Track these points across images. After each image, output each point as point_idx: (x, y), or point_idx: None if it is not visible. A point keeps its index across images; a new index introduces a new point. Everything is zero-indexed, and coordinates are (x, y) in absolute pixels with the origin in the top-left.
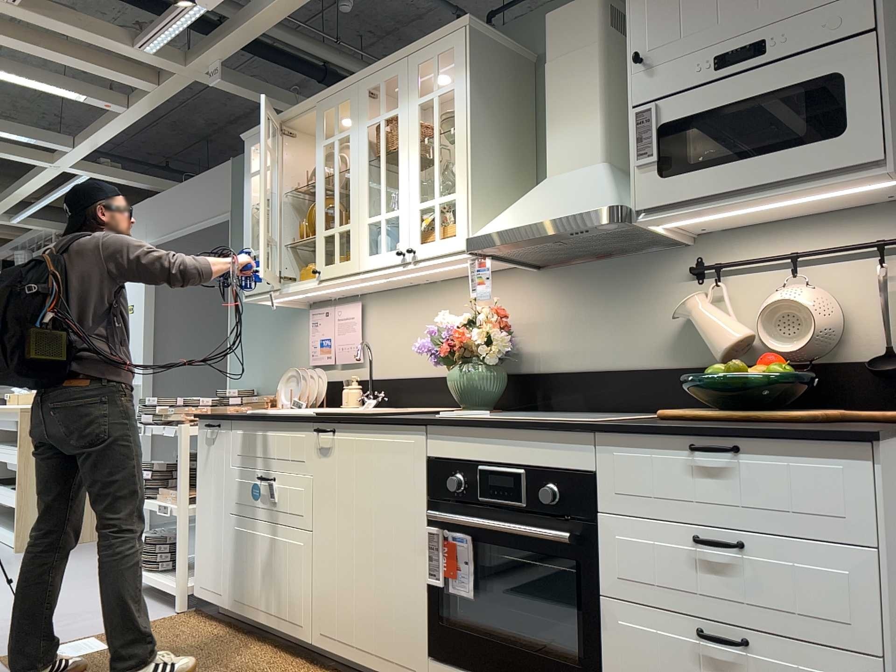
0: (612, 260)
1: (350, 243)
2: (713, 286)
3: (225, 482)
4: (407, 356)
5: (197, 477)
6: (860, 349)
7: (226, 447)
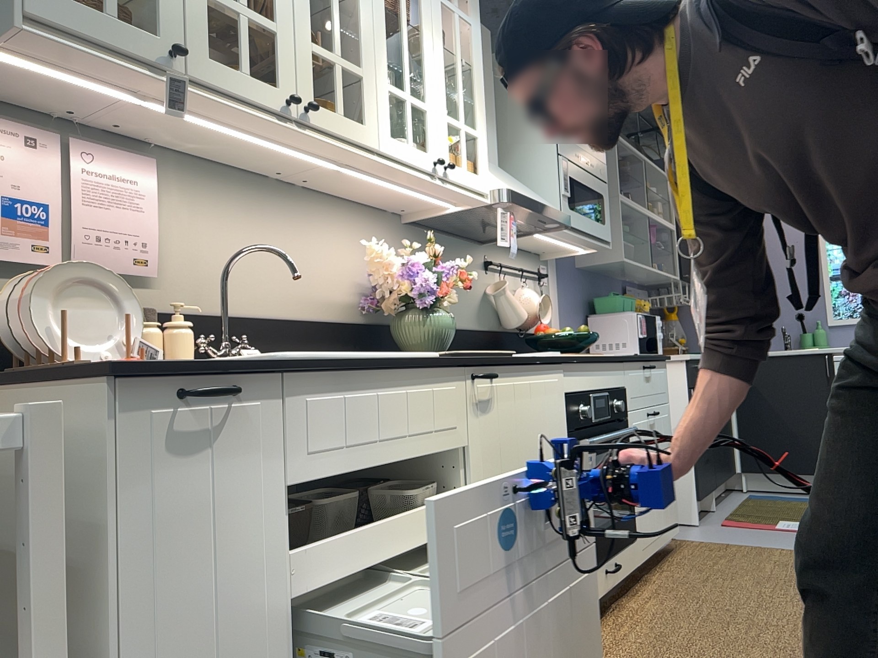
0: (450, 237)
1: (366, 100)
2: (493, 277)
3: (265, 536)
4: (251, 282)
5: (107, 582)
6: (534, 327)
7: (262, 445)
